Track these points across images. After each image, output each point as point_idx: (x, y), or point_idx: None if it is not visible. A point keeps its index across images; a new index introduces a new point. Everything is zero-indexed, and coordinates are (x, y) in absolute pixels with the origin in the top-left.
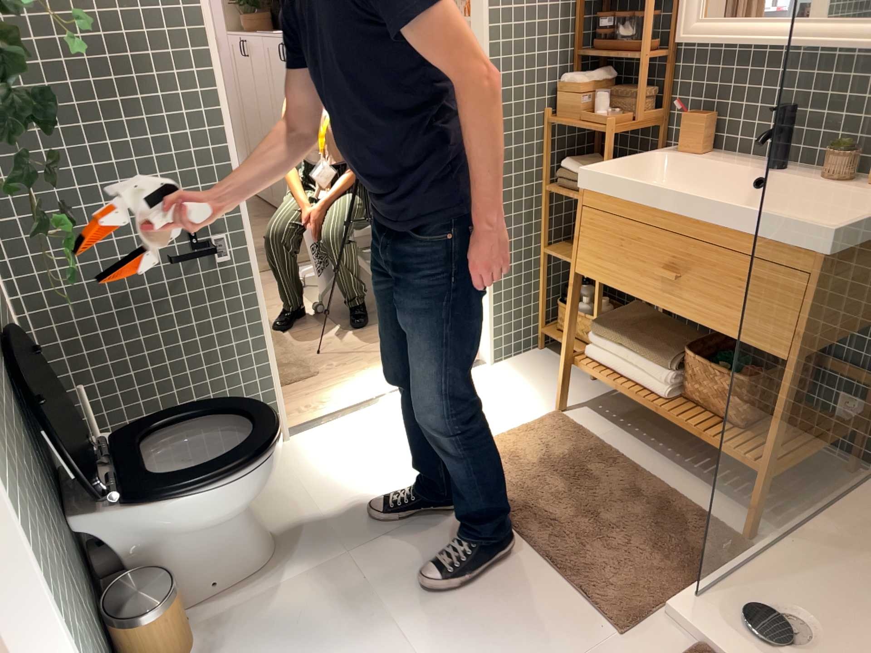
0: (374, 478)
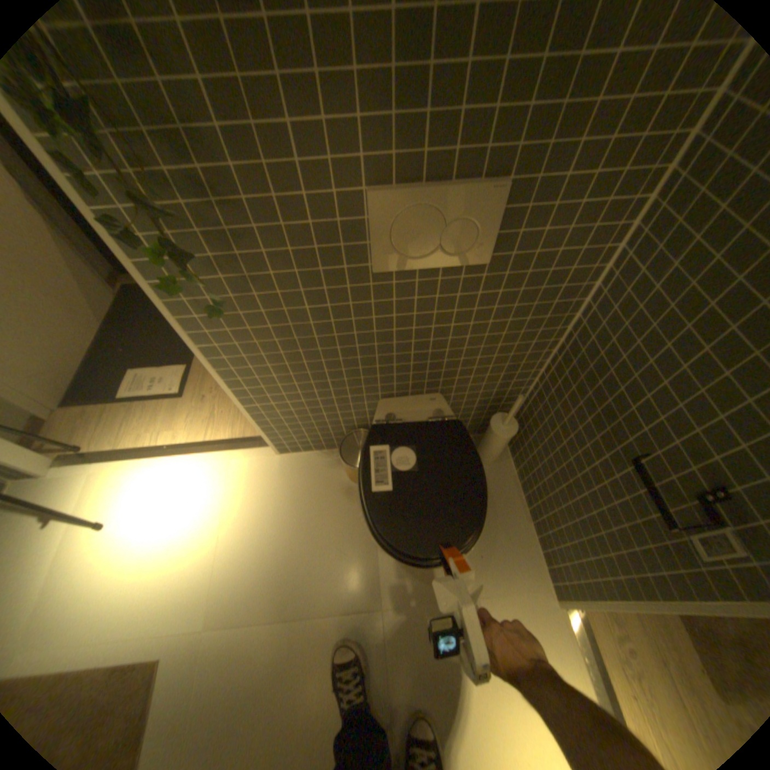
0: (465, 685)
